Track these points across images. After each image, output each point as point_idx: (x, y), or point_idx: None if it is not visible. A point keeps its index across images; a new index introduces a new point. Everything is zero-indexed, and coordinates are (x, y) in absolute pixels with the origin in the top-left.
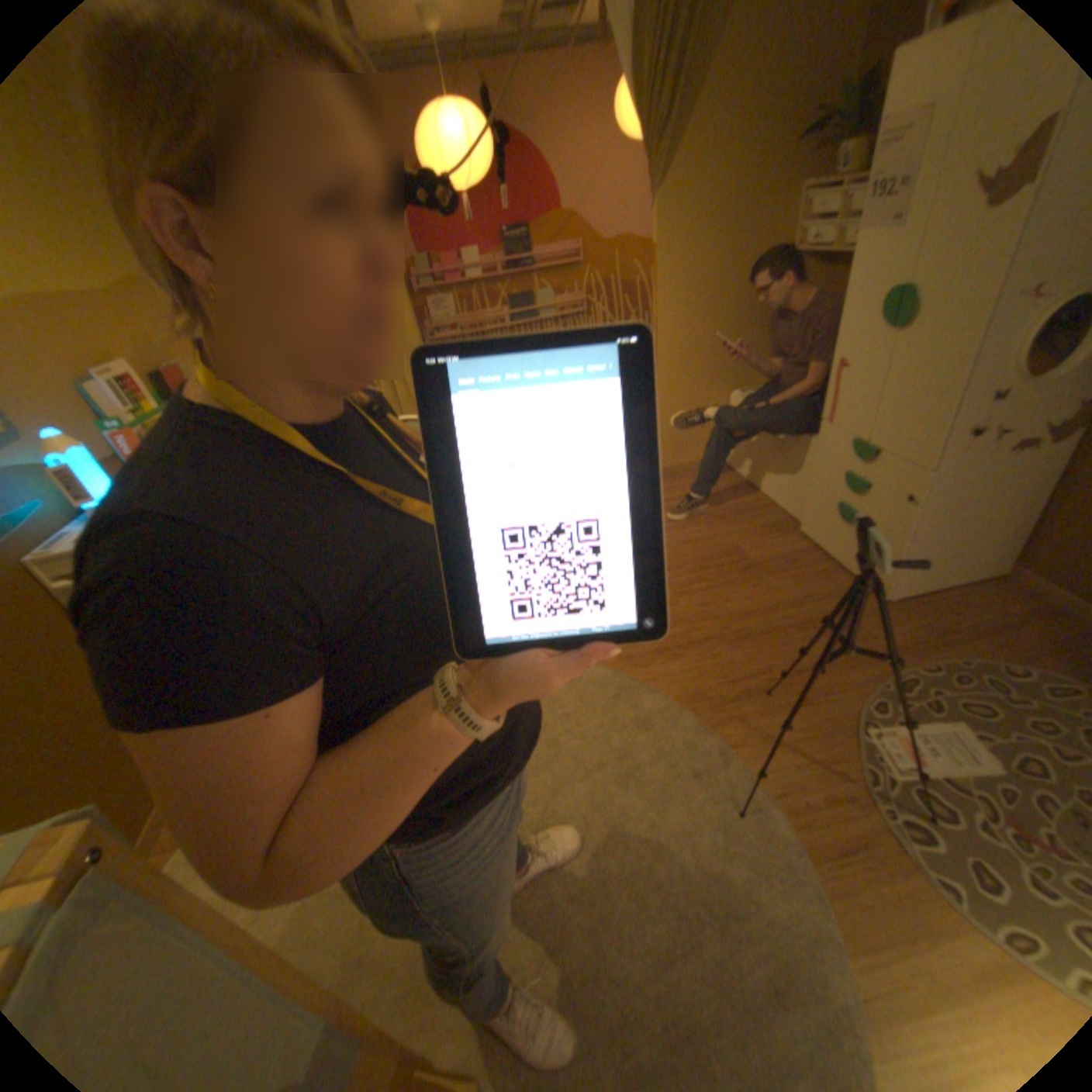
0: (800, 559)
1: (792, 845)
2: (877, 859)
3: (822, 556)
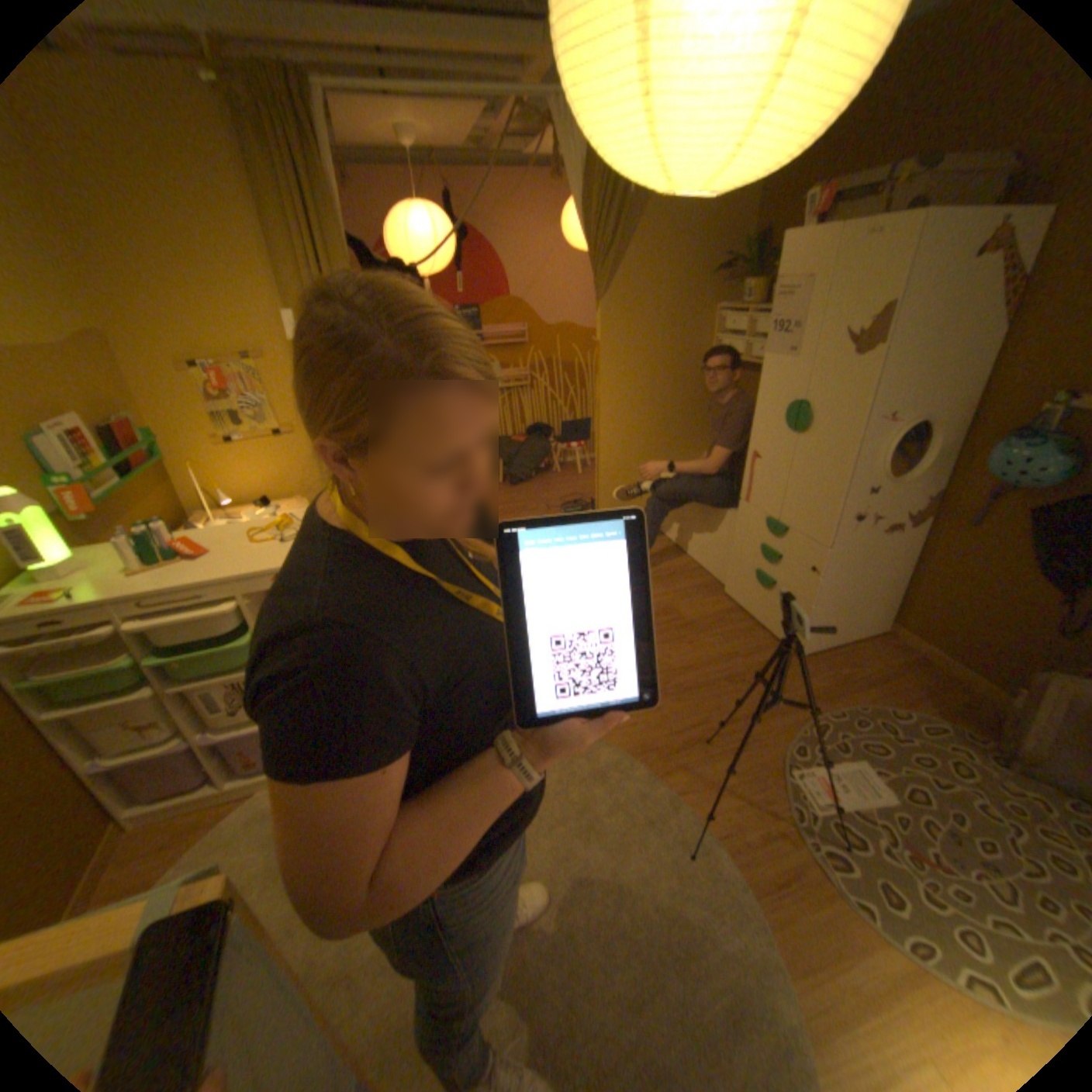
0: (726, 618)
1: (738, 882)
2: (808, 889)
3: (744, 615)
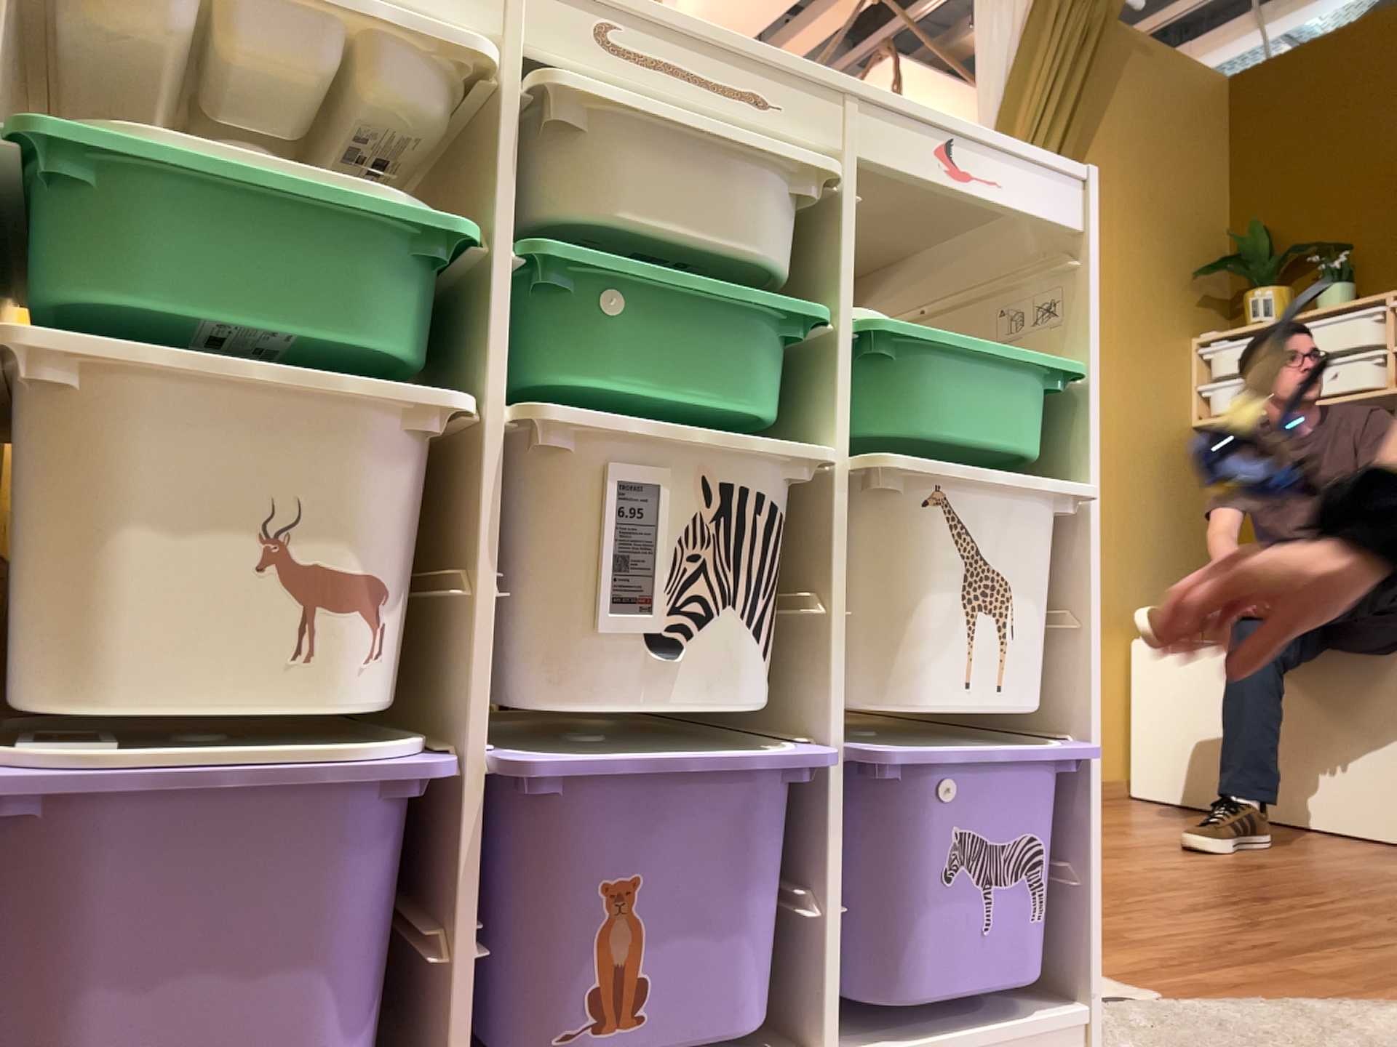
0: None
1: None
2: None
3: None
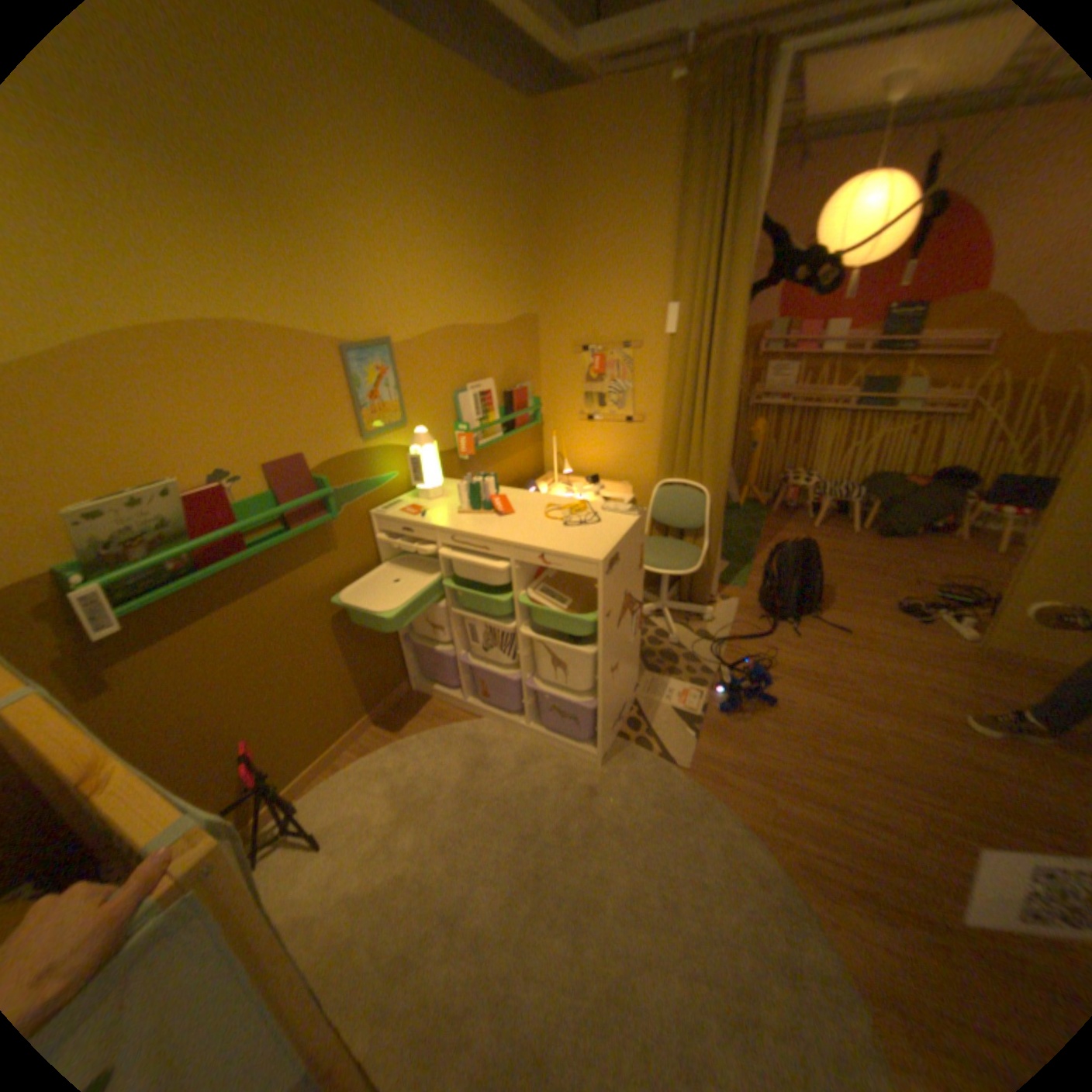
0: None
1: None
2: None
3: None
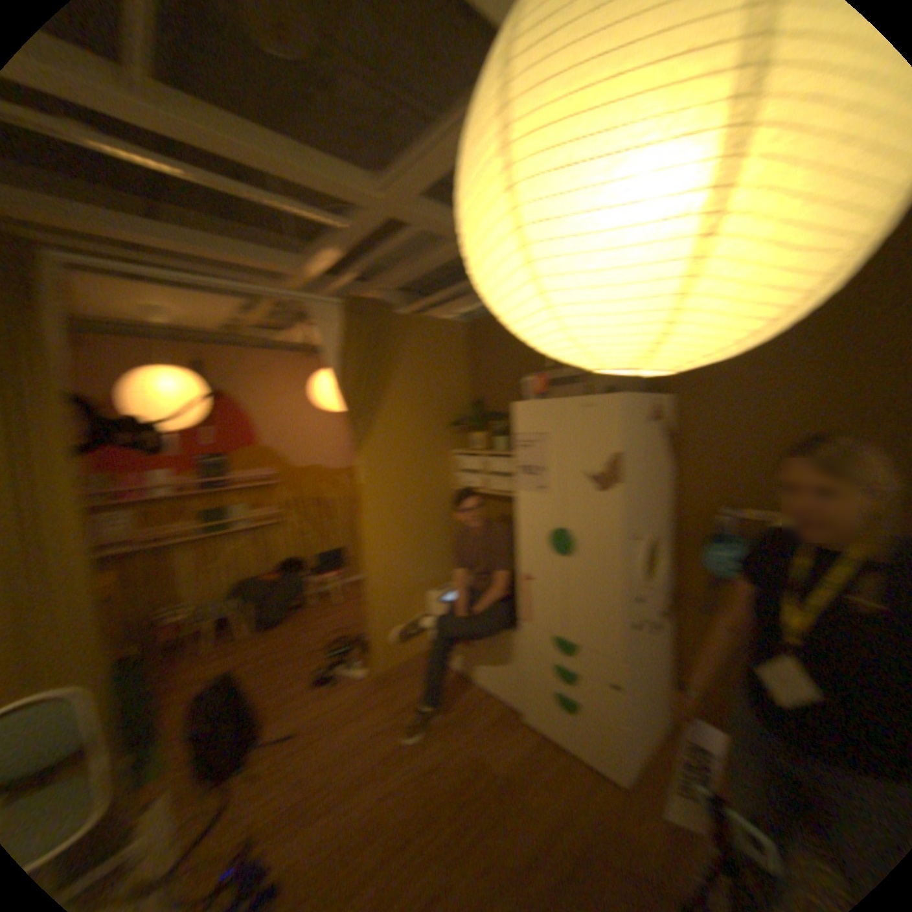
0: (536, 758)
1: None
2: None
3: (550, 747)
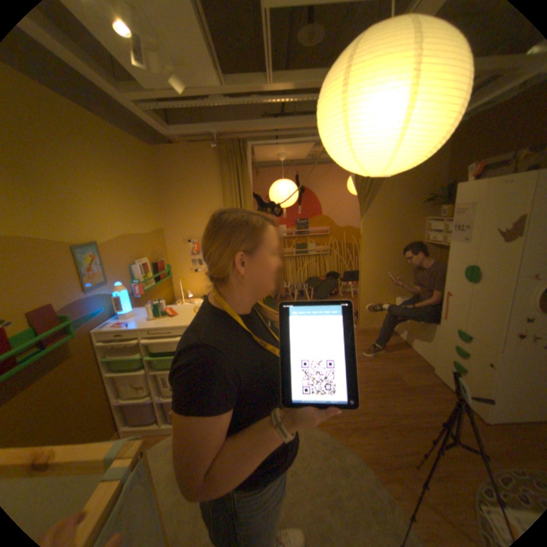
0: (436, 389)
1: None
2: None
3: (448, 389)
